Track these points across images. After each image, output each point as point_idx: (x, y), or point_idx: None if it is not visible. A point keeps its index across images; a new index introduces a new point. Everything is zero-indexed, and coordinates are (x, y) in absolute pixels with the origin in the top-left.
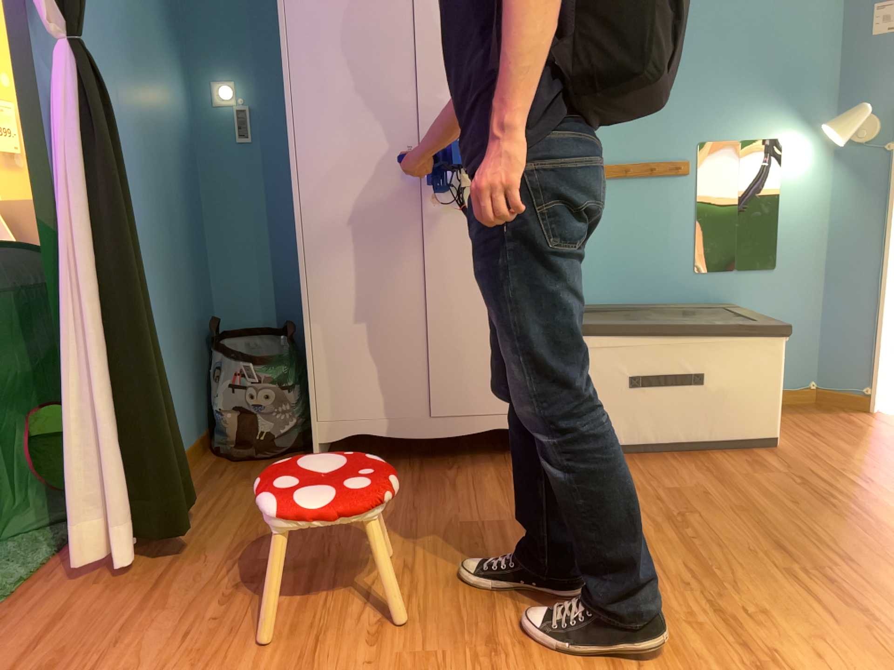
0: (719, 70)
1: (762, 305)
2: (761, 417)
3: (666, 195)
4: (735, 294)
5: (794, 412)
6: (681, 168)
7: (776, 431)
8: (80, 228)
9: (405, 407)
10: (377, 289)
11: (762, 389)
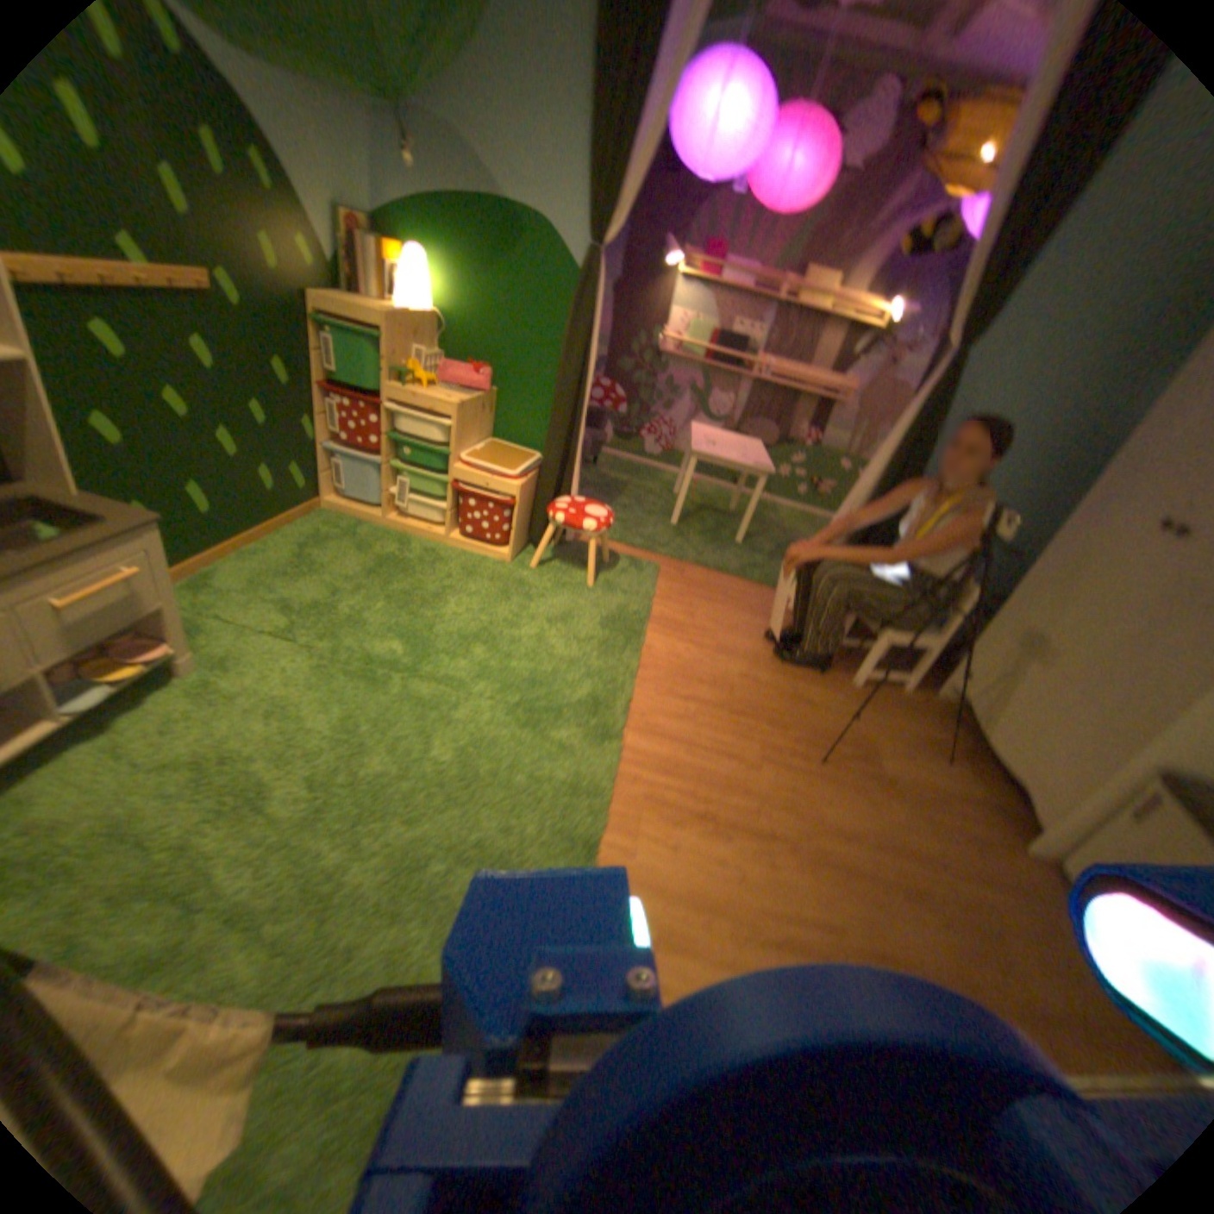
0: None
1: None
2: None
3: None
4: None
5: None
6: None
7: None
8: (884, 455)
9: (992, 711)
10: (1053, 613)
11: None
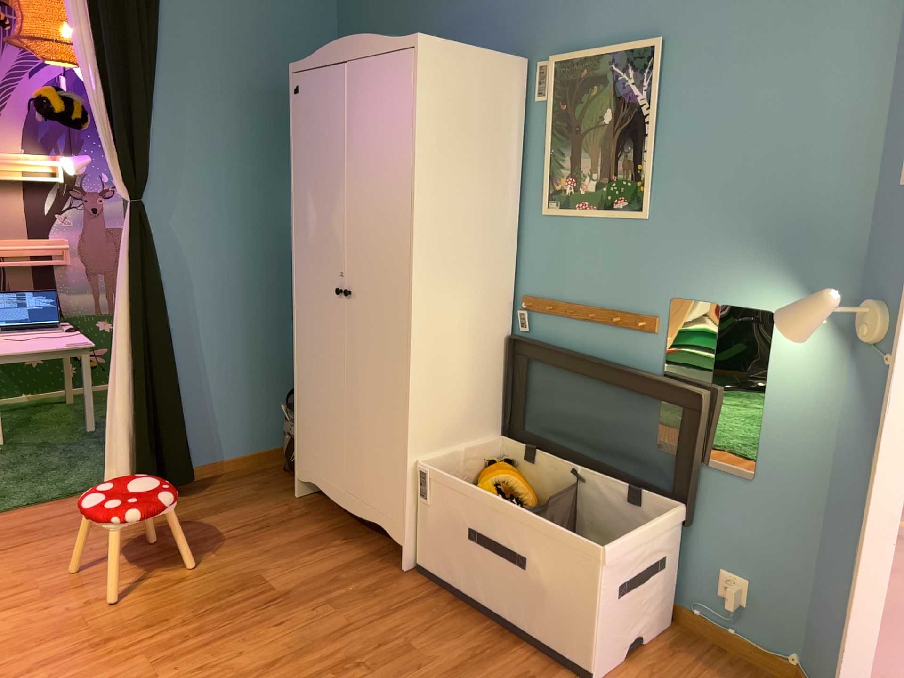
0: (700, 214)
1: (733, 521)
2: (580, 639)
3: (634, 350)
4: (701, 493)
5: (733, 675)
6: (640, 324)
7: (595, 665)
8: (124, 305)
9: (333, 476)
10: (323, 377)
11: (583, 608)
